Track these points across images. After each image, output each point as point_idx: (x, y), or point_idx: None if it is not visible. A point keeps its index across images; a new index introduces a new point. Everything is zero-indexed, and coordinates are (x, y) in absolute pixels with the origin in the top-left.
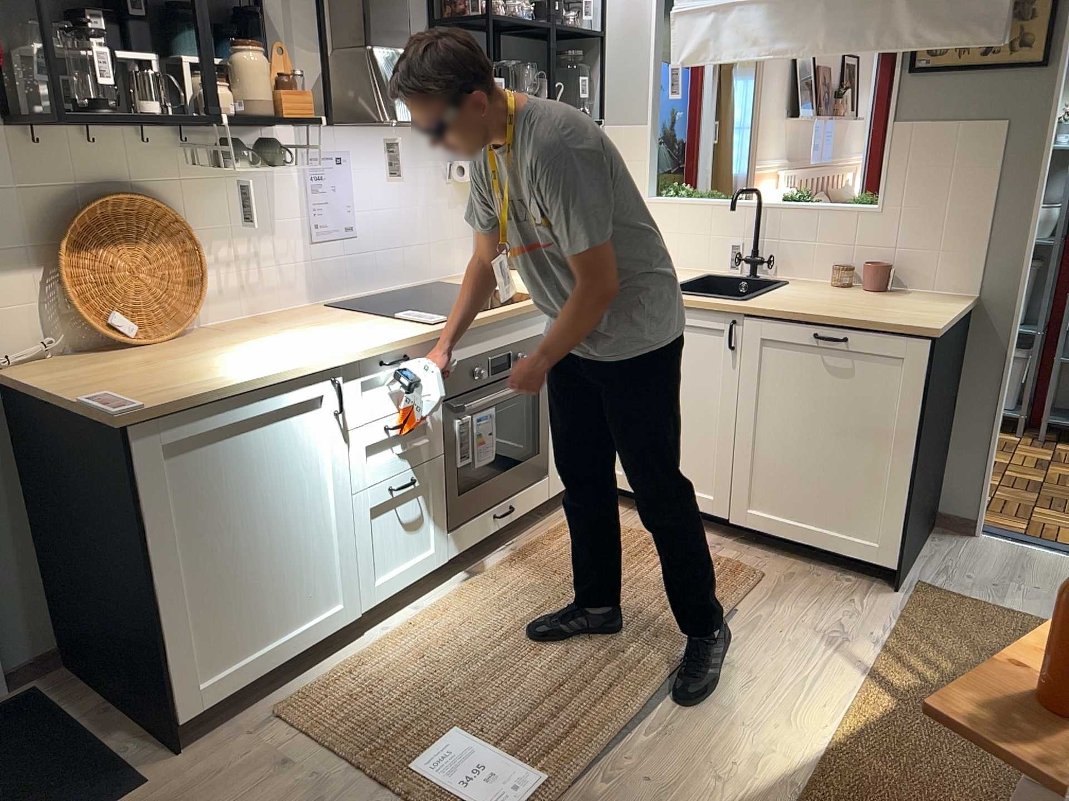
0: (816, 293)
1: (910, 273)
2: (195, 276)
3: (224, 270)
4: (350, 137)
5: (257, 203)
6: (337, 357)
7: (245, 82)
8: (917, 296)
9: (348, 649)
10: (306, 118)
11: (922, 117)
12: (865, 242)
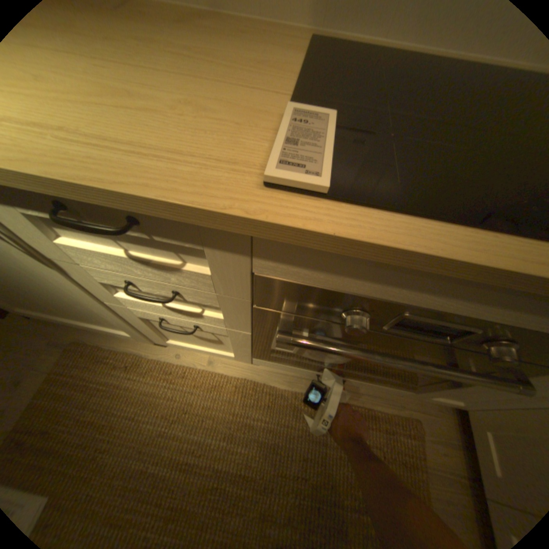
0: None
1: None
2: None
3: None
4: None
5: None
6: None
7: None
8: None
9: (148, 344)
10: None
11: None
12: None
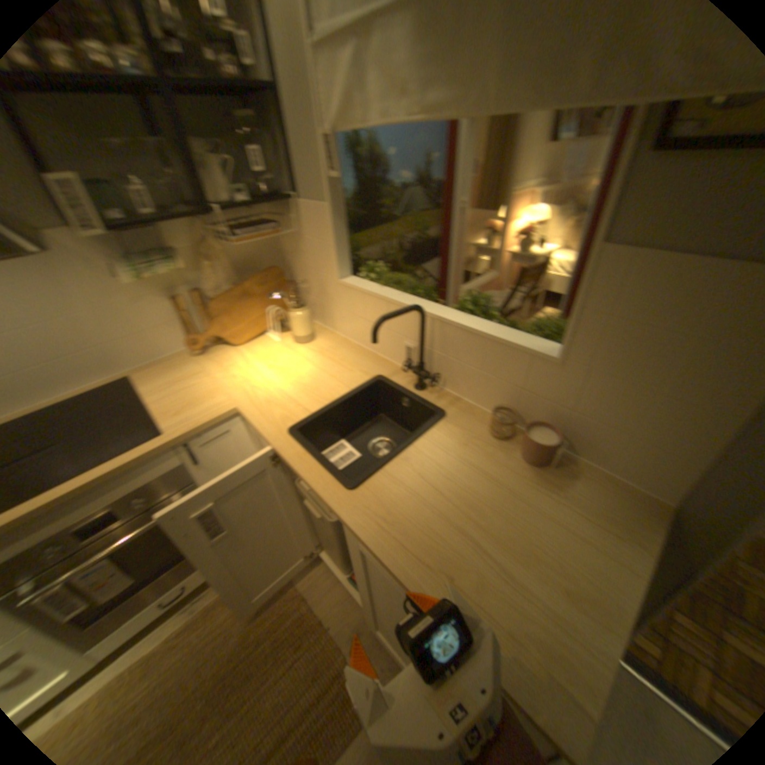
0: (455, 458)
1: (584, 441)
2: None
3: None
4: None
5: None
6: None
7: None
8: (583, 493)
9: None
10: None
11: (657, 240)
12: (534, 390)
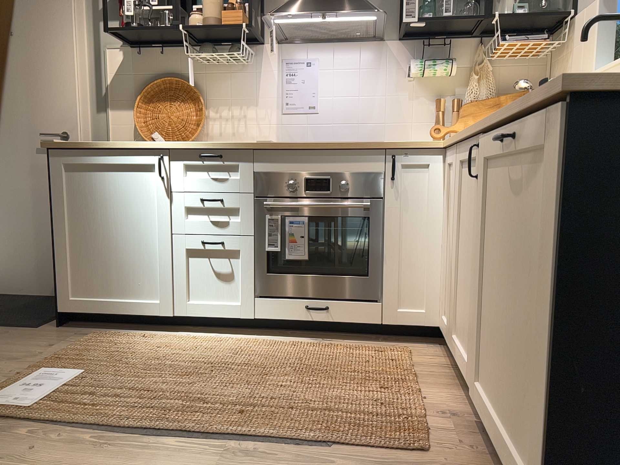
0: None
1: None
2: (199, 121)
3: (223, 122)
4: (319, 49)
5: (247, 87)
6: (165, 143)
7: (203, 9)
8: None
9: (162, 333)
10: (234, 25)
11: None
12: None
